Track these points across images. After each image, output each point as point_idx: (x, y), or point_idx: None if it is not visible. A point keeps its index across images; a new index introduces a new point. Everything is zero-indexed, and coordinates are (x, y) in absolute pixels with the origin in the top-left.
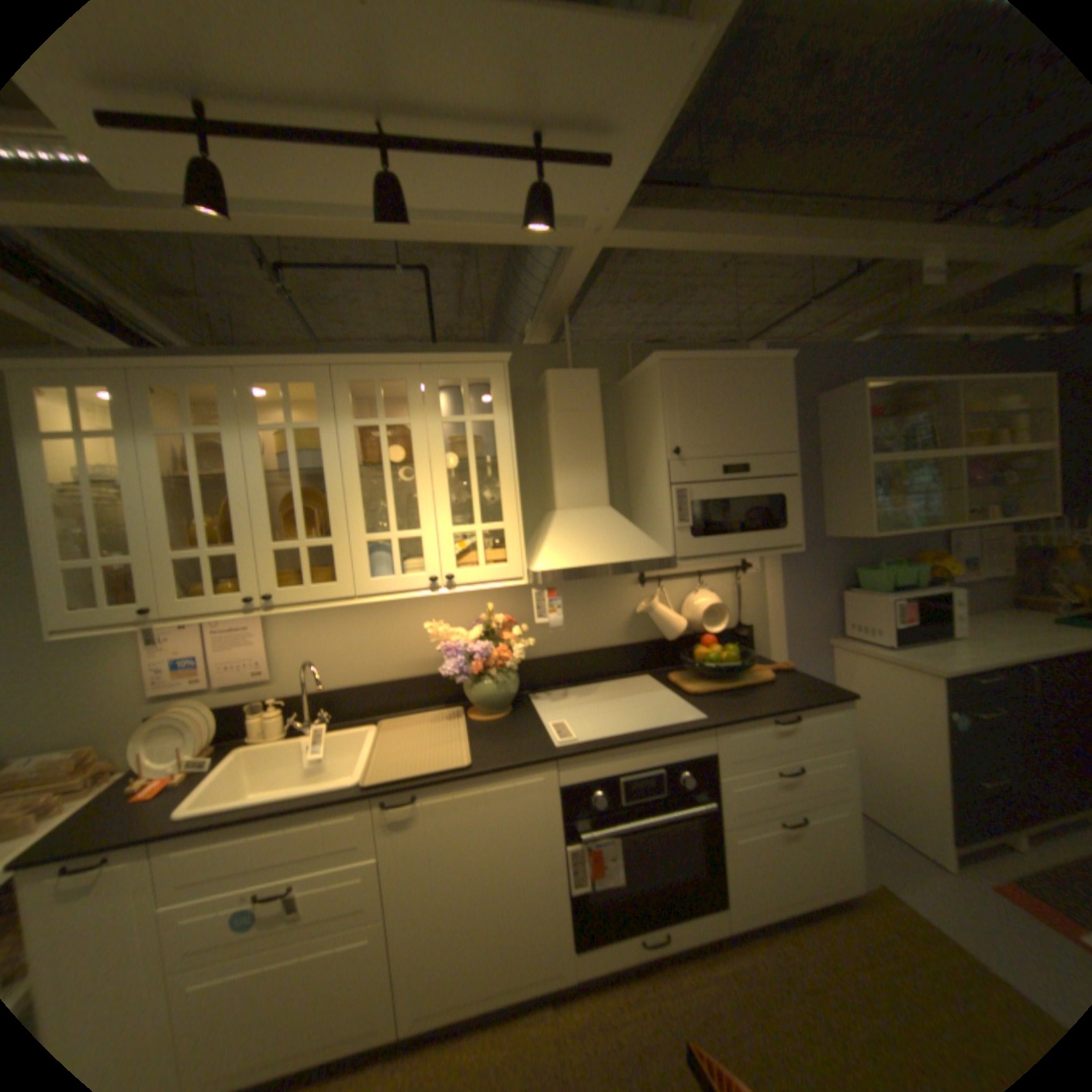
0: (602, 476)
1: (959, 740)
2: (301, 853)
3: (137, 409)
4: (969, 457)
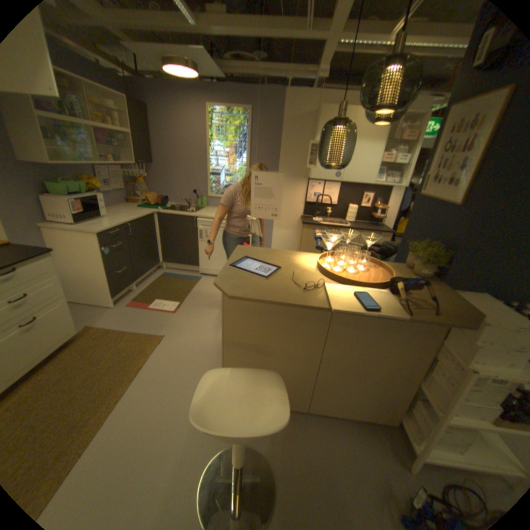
0: None
1: (105, 258)
2: None
3: None
4: (95, 127)
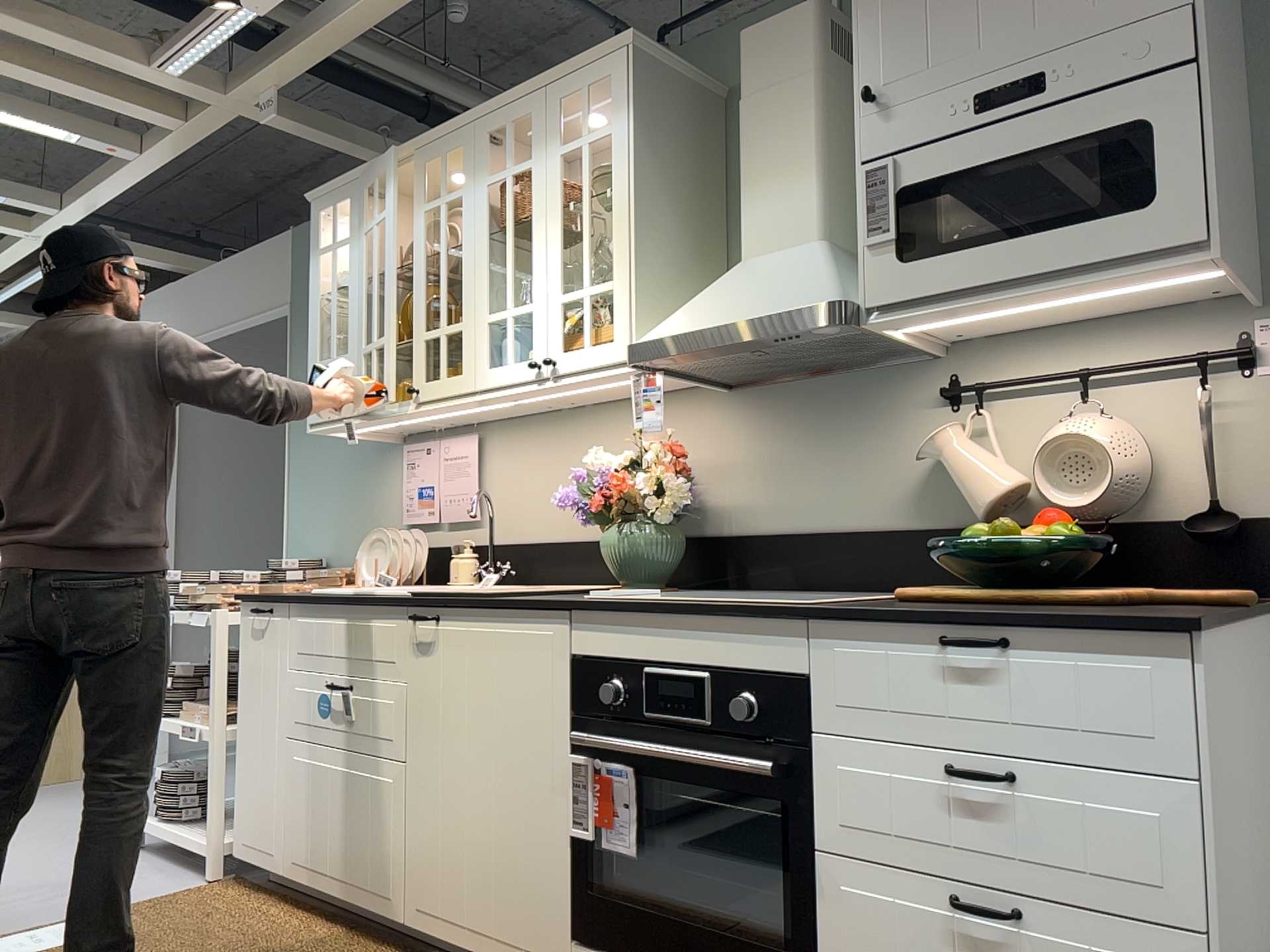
0: (809, 186)
1: None
2: (360, 649)
3: (361, 213)
4: None
